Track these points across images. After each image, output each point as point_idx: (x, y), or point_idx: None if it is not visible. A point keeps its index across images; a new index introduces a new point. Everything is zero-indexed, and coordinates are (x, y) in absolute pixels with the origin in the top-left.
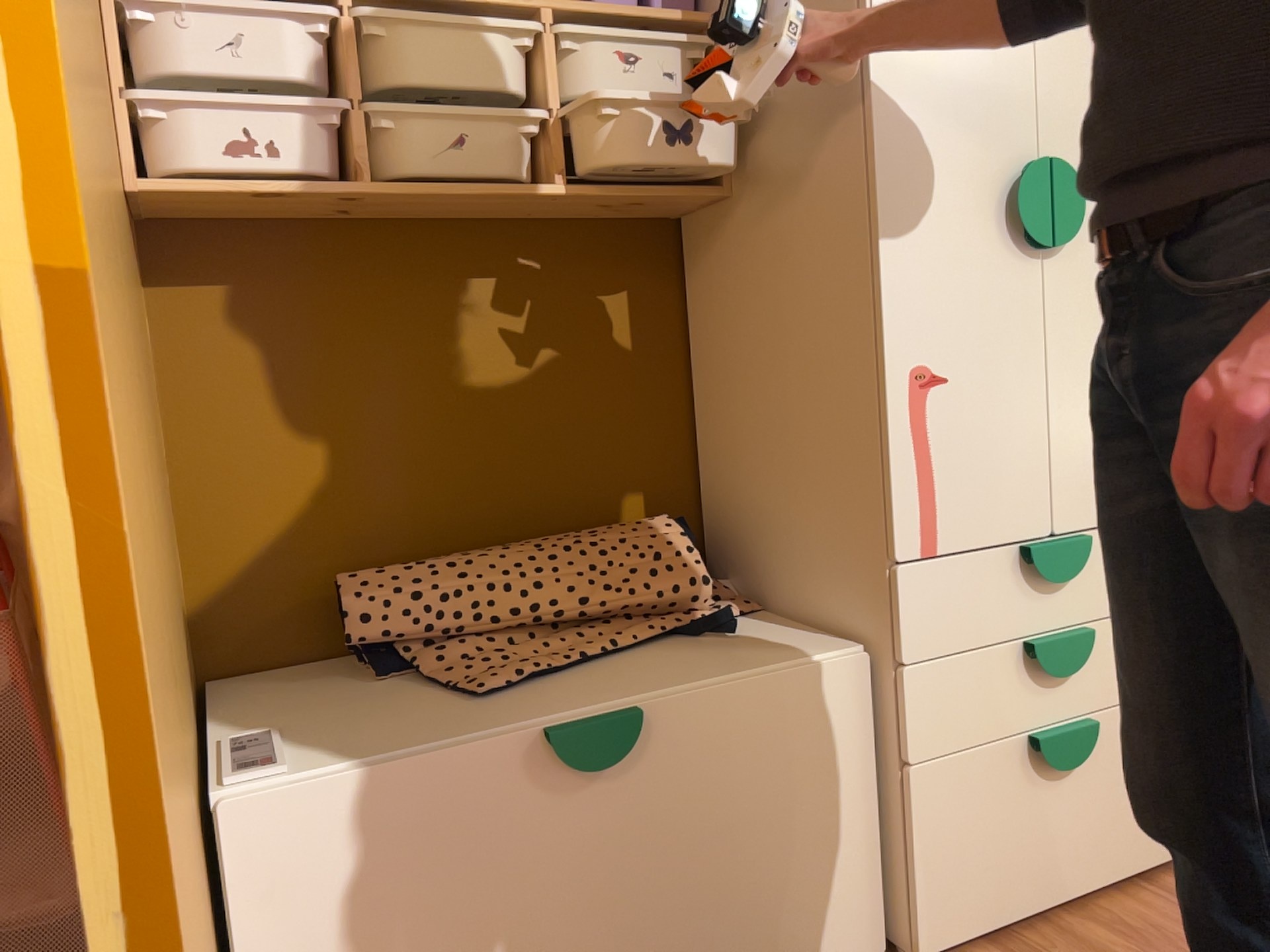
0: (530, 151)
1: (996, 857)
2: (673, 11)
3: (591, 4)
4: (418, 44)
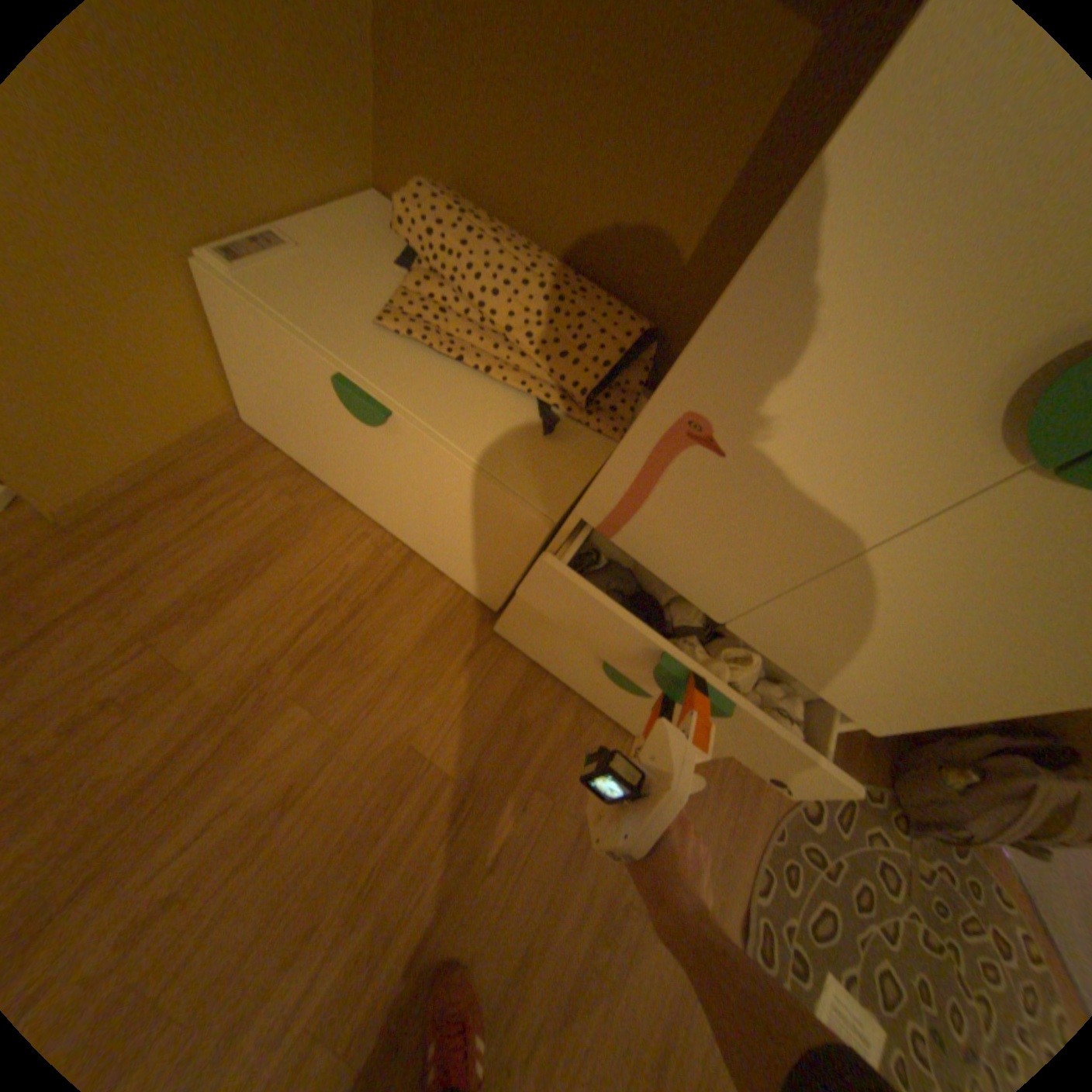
0: None
1: (553, 653)
2: None
3: None
4: None
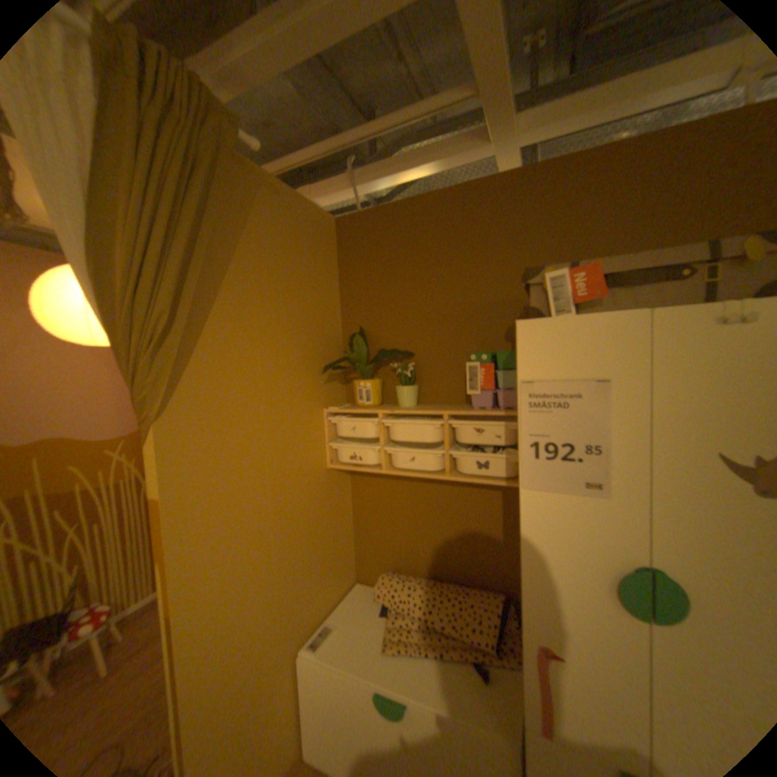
0: (439, 461)
1: None
2: (501, 411)
3: (464, 411)
4: (401, 427)
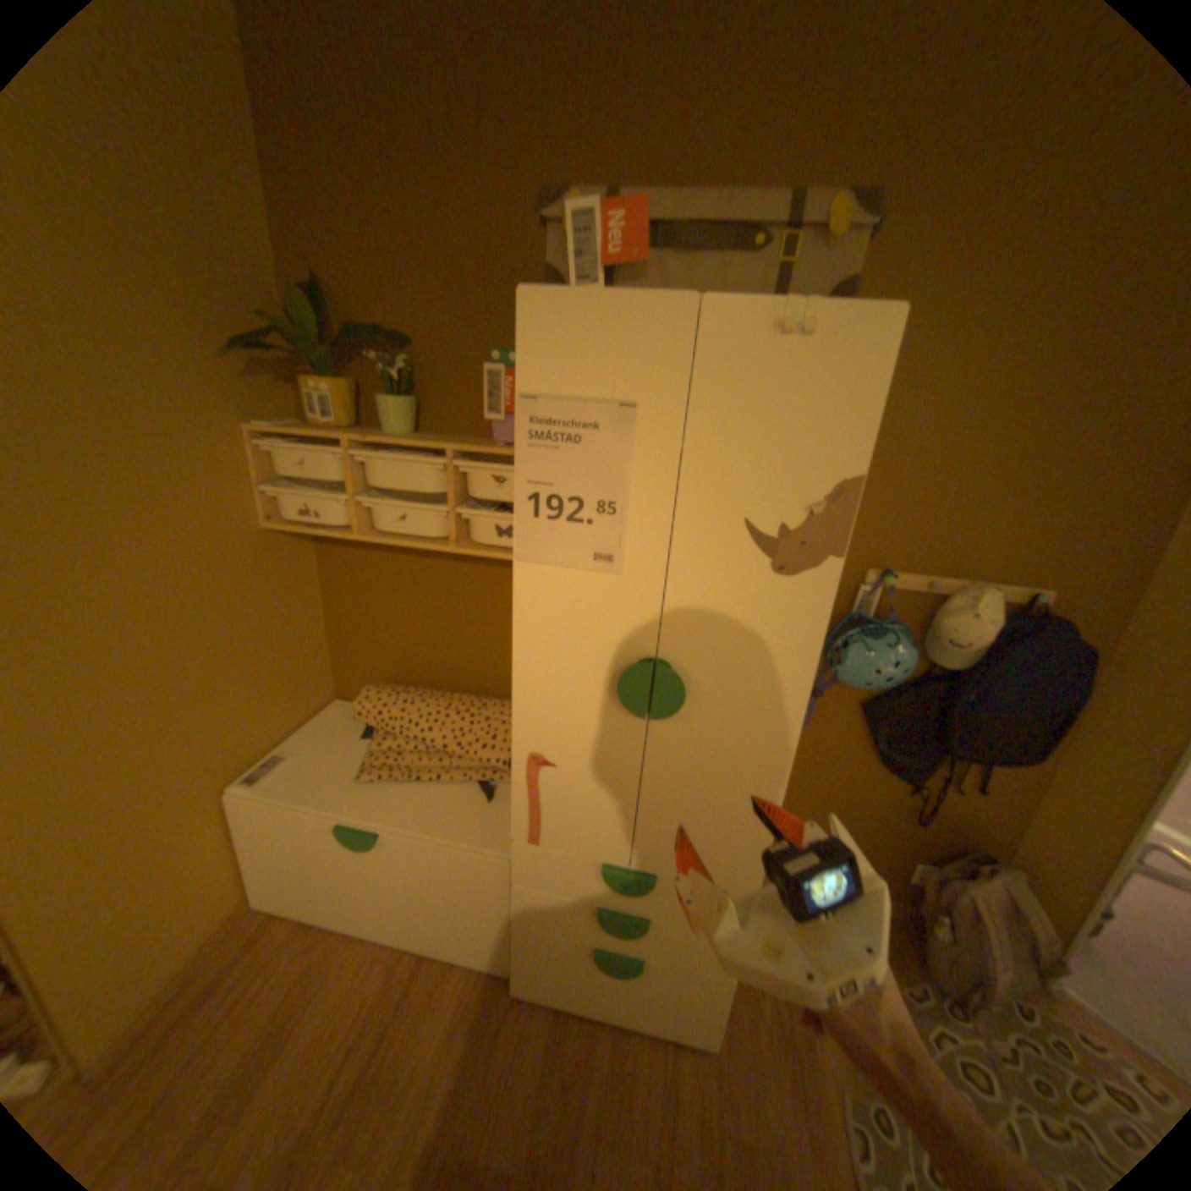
0: (441, 525)
1: (563, 985)
2: None
3: (477, 447)
4: (380, 467)
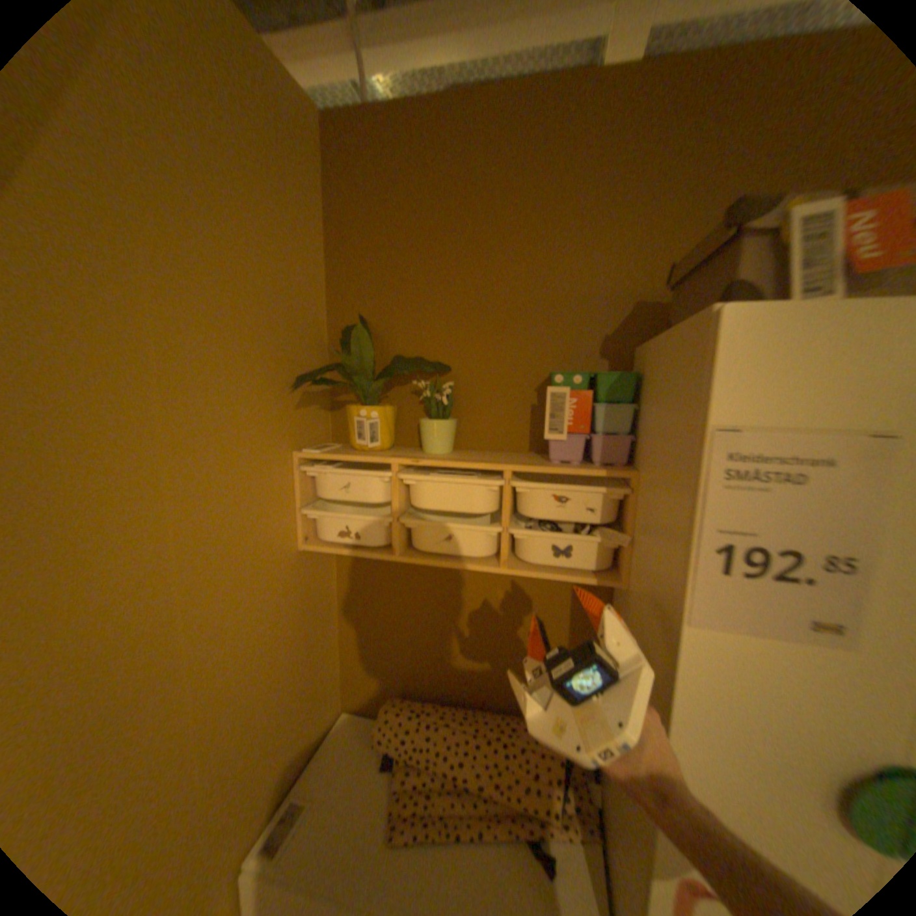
0: (490, 544)
1: None
2: (601, 469)
3: (539, 466)
4: (430, 488)
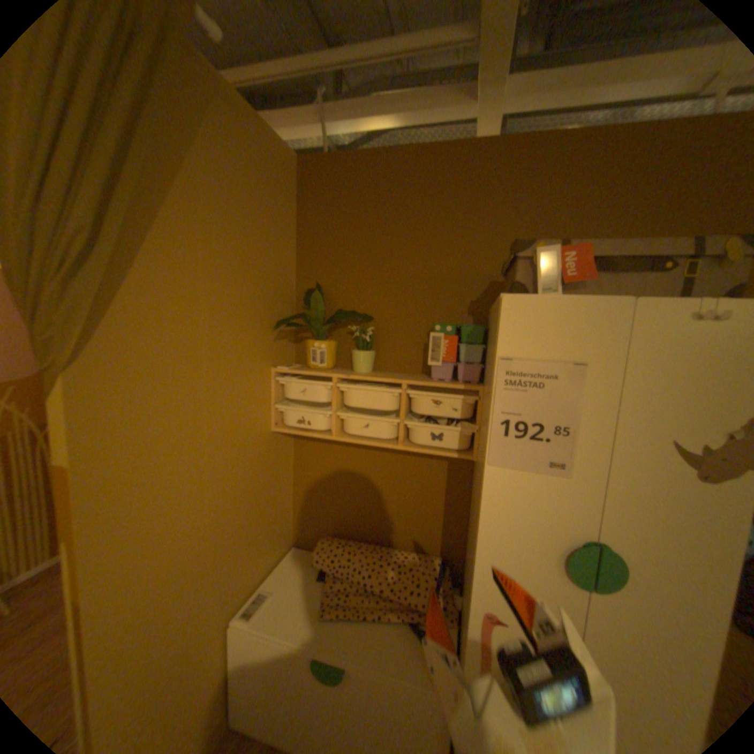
0: (392, 430)
1: None
2: (461, 385)
3: (423, 381)
4: (356, 393)
